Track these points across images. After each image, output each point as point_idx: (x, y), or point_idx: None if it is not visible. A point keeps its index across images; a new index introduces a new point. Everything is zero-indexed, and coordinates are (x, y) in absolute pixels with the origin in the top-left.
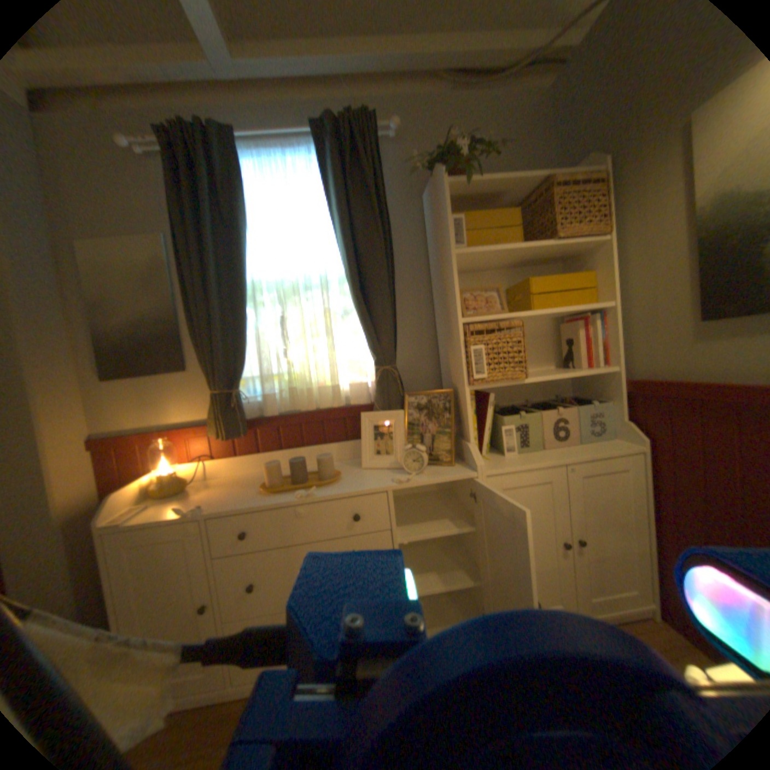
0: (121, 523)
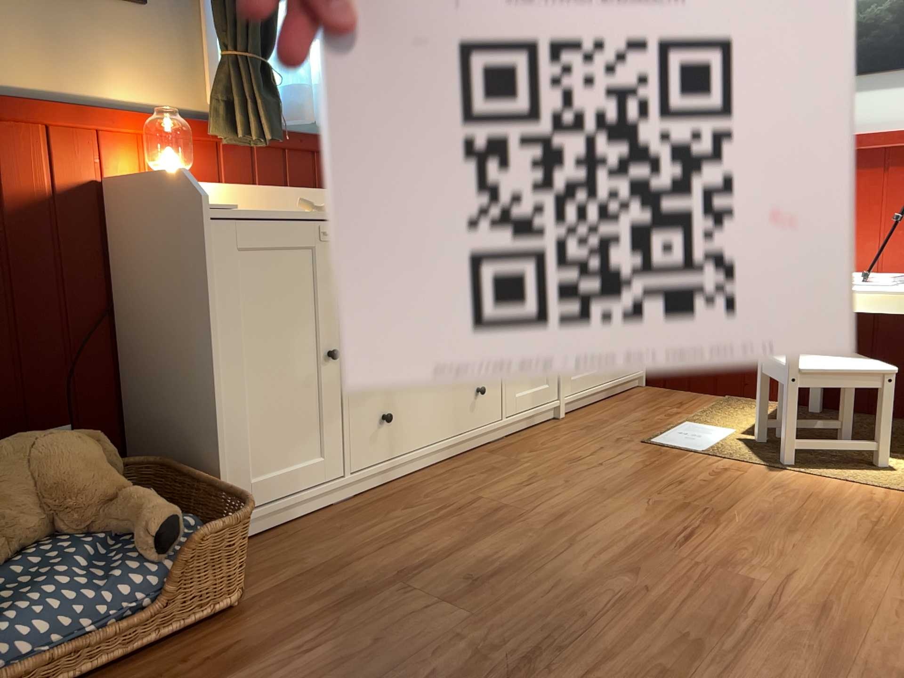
0: (234, 206)
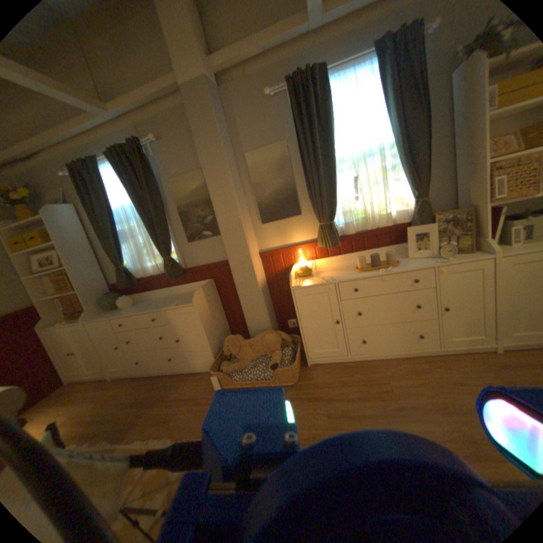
0: (300, 284)
